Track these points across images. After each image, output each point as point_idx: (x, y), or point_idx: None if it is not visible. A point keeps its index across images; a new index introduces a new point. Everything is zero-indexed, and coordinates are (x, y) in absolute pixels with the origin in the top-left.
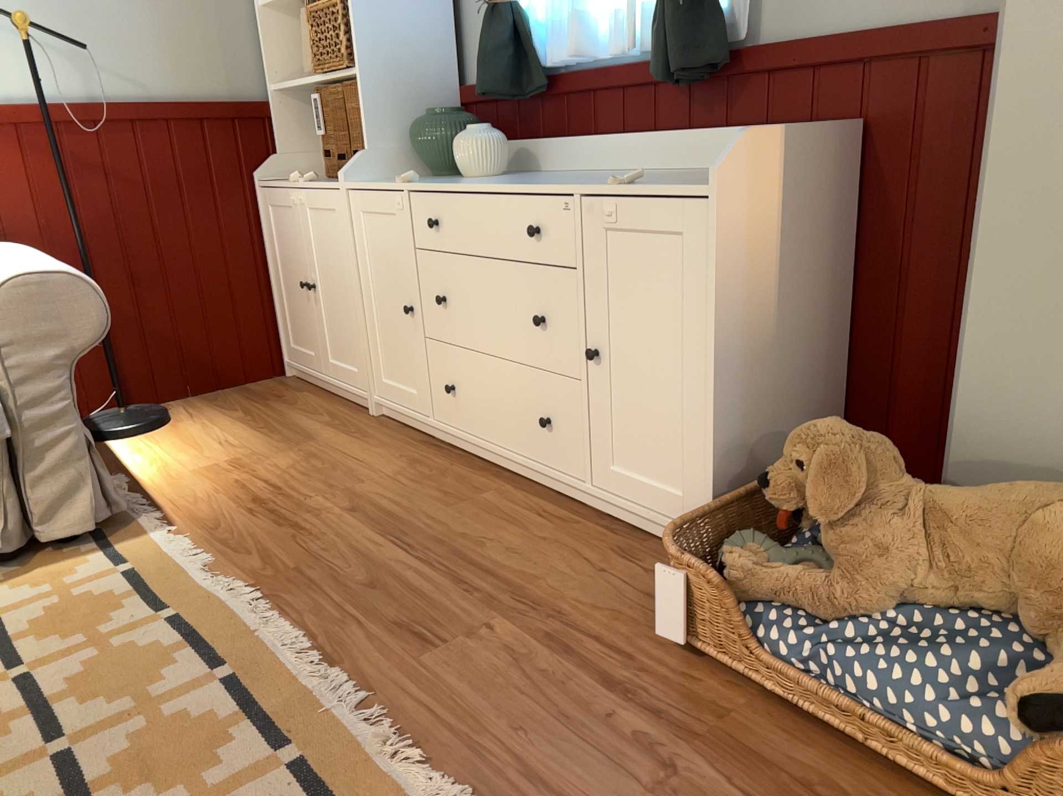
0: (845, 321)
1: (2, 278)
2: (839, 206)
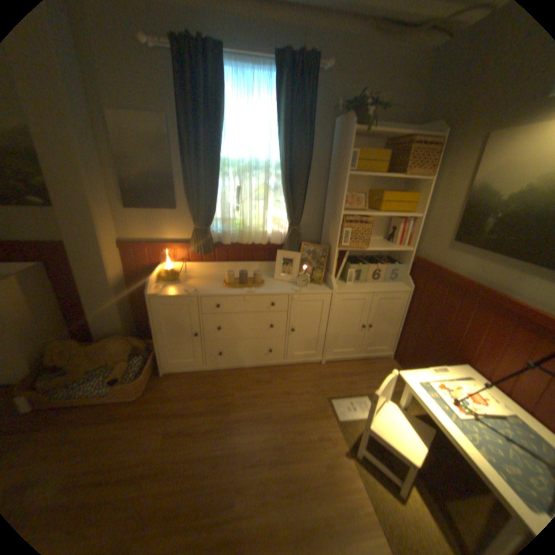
0: (57, 308)
1: None
2: (43, 284)
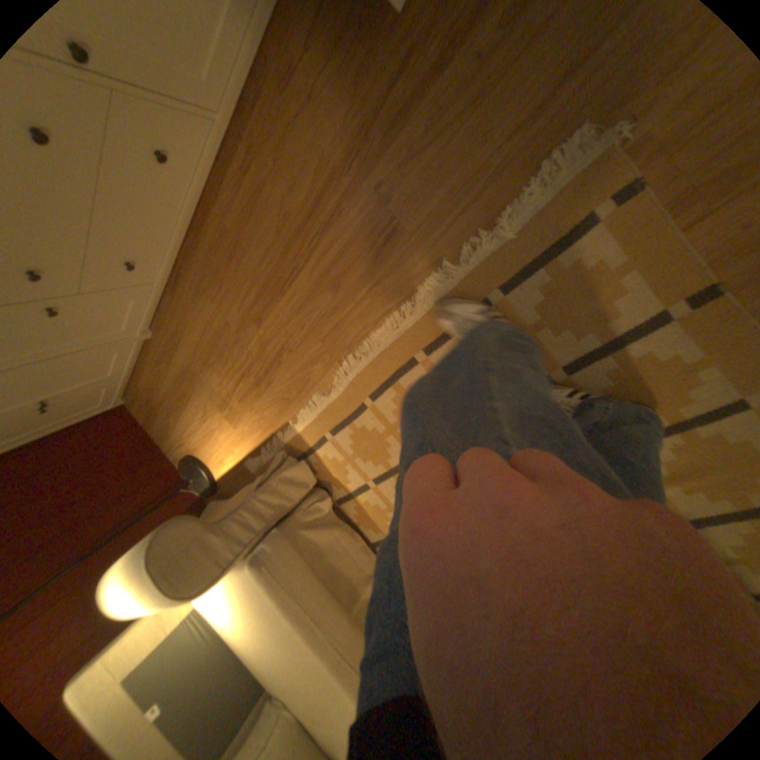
0: None
1: (165, 601)
2: None
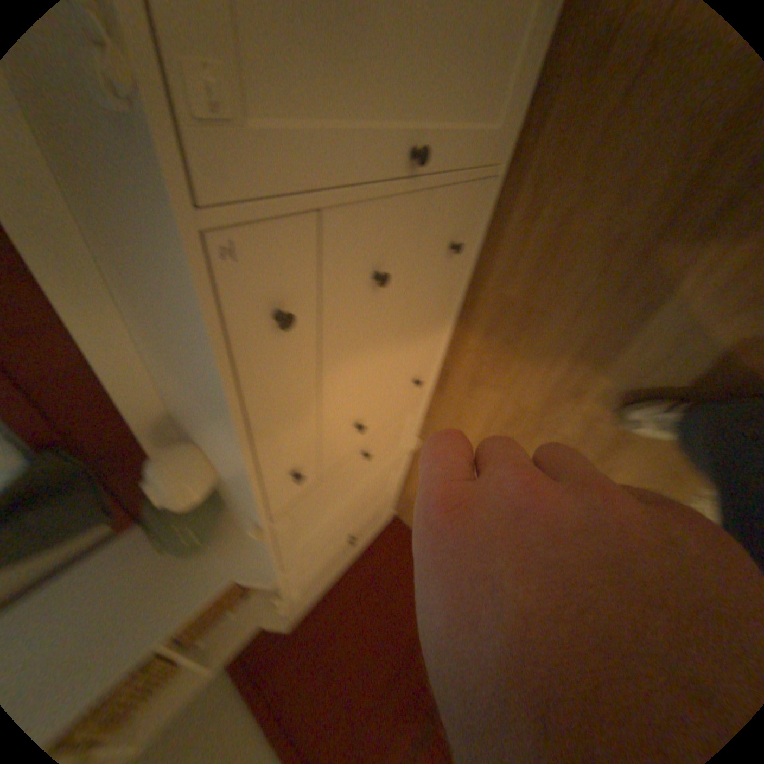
0: None
1: None
2: None
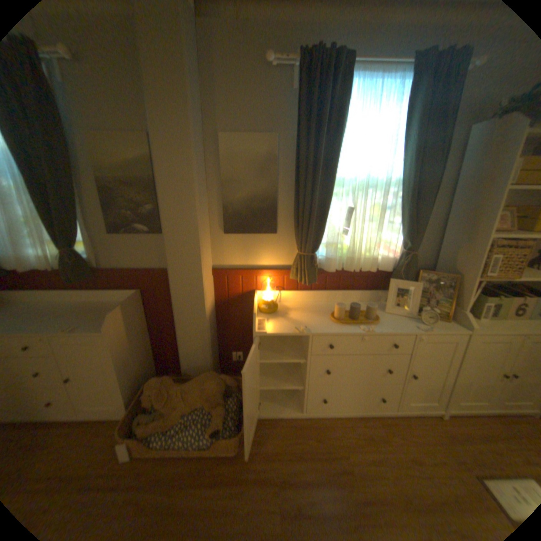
0: (148, 336)
1: None
2: (139, 312)
